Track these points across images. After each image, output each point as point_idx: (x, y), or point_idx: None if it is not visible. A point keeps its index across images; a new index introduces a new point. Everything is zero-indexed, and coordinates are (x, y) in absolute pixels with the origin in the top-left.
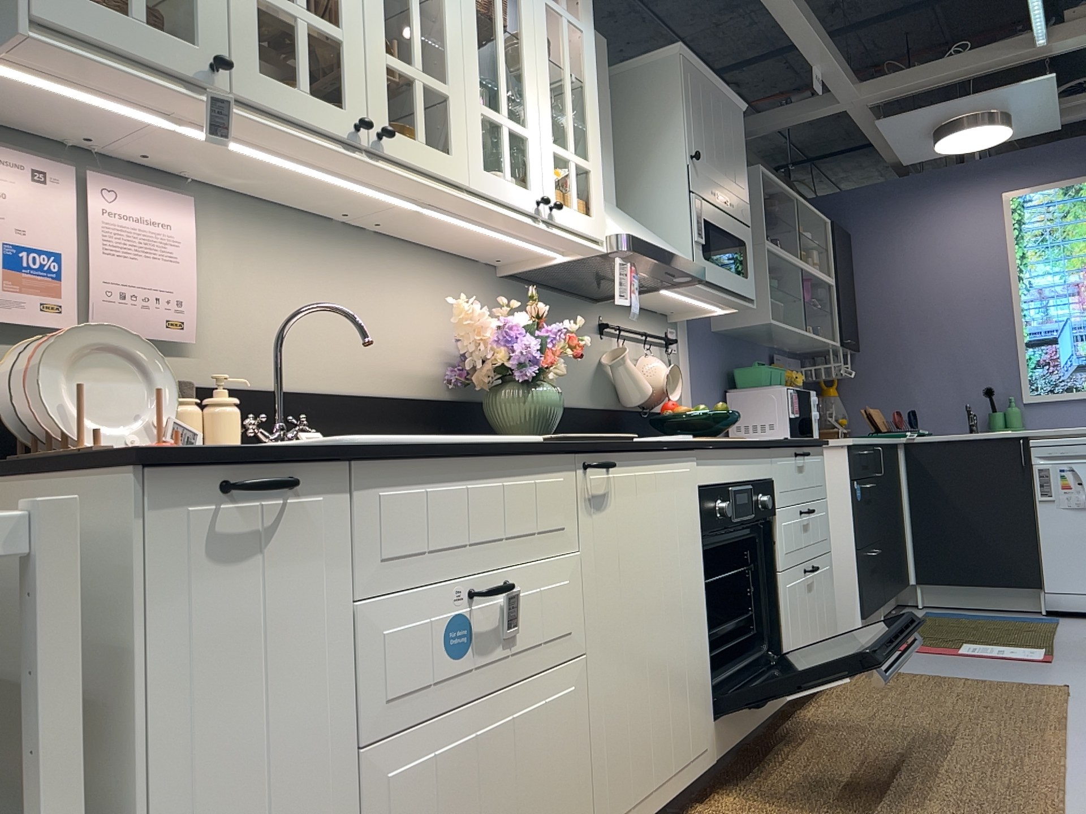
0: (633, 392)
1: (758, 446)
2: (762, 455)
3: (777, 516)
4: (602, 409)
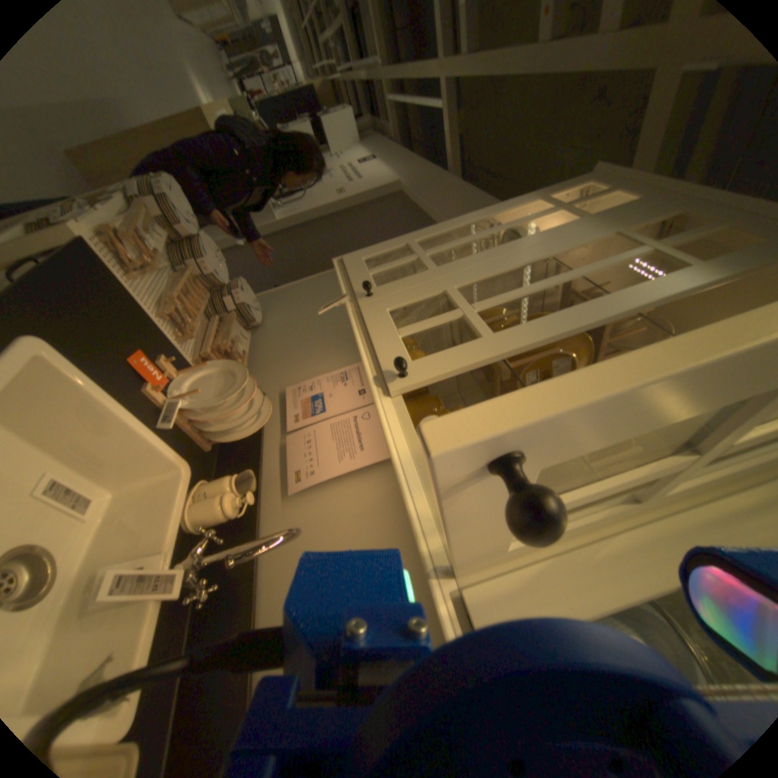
0: None
1: None
2: None
3: None
4: None
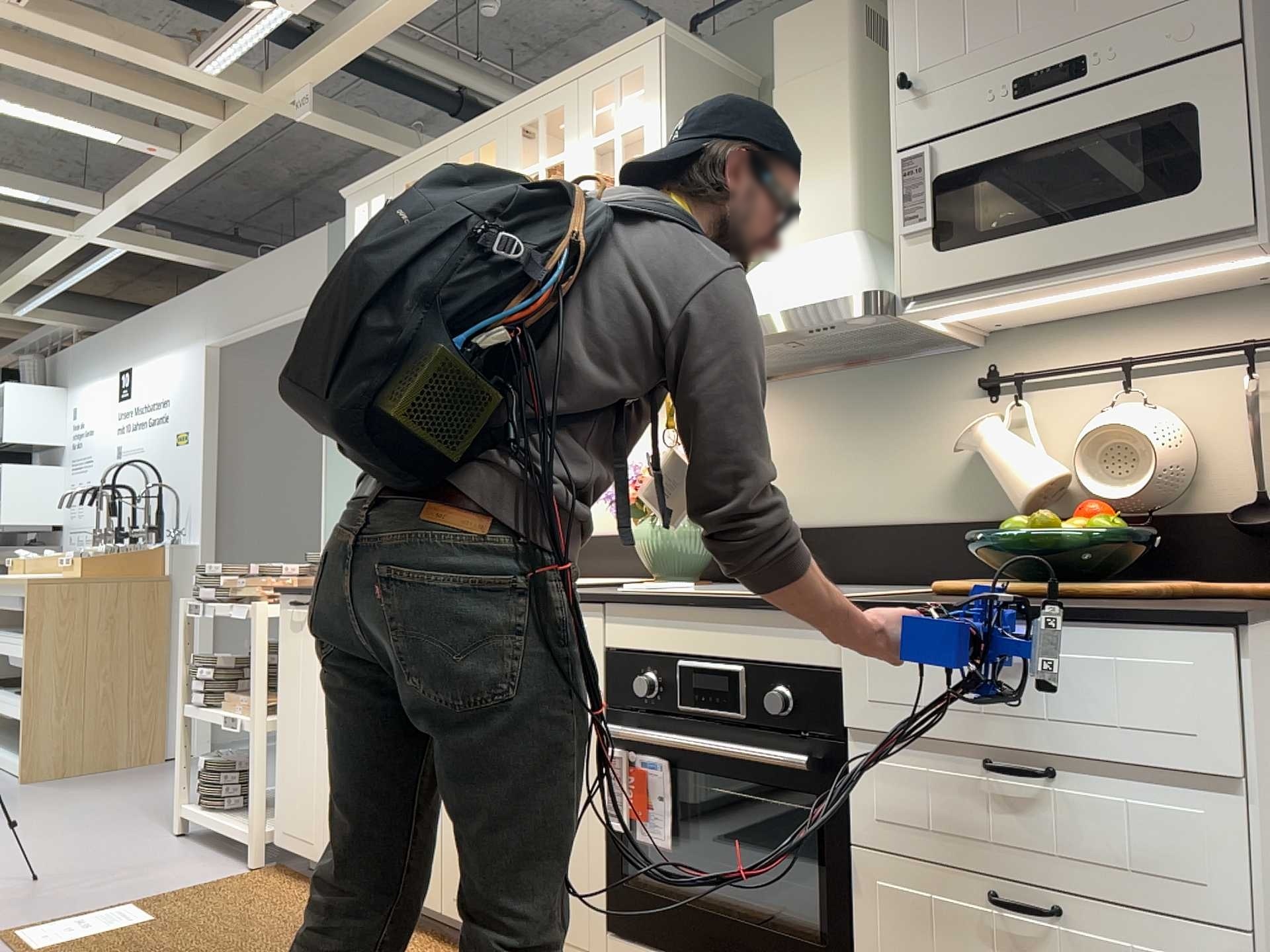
0: (1008, 489)
1: (758, 607)
2: (794, 623)
3: (851, 740)
4: (969, 522)
